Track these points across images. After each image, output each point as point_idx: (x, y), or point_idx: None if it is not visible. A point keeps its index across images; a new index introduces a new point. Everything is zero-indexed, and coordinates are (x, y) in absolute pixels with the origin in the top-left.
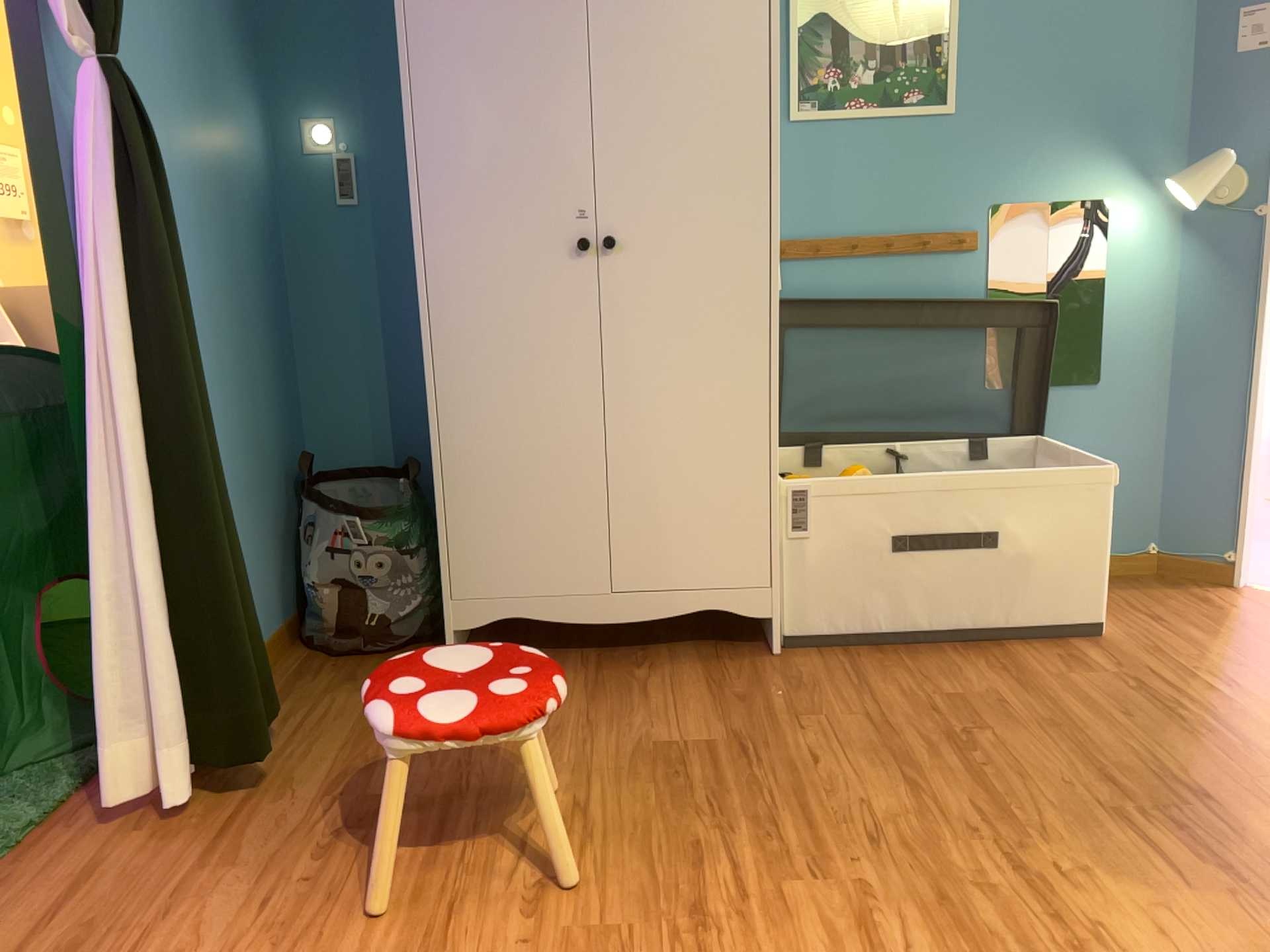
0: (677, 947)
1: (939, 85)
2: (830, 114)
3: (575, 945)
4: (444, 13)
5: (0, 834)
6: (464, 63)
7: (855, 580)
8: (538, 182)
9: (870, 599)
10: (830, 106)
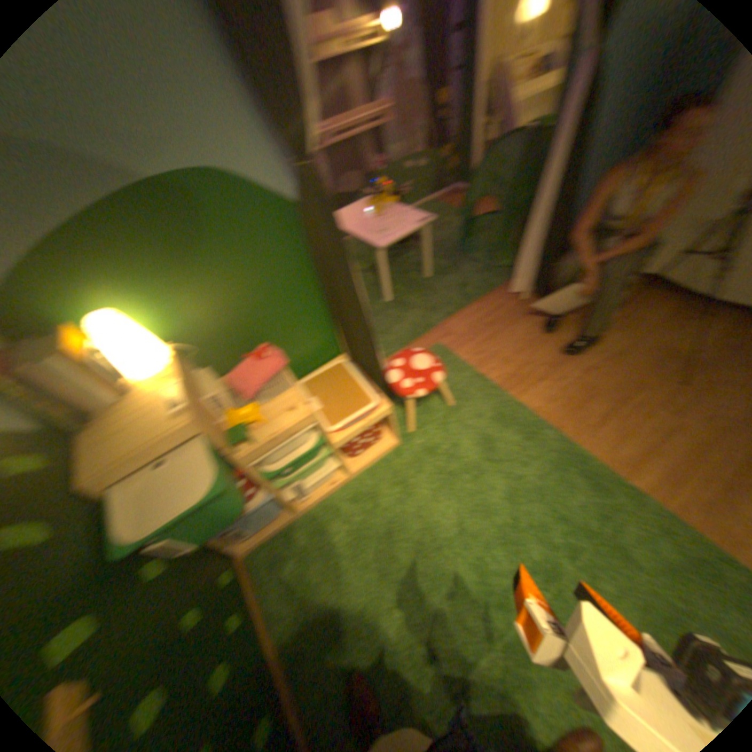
0: (619, 408)
1: None
2: None
3: (594, 391)
4: None
5: (490, 290)
6: None
7: None
8: None
9: None
10: None
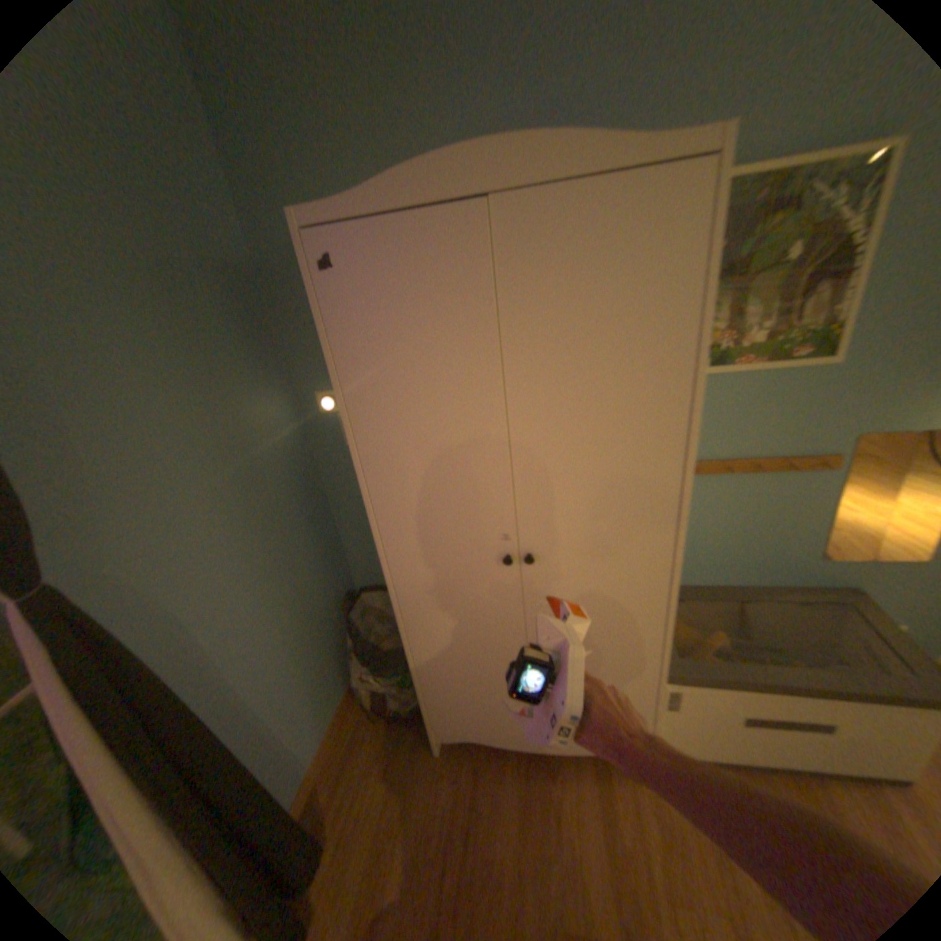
0: None
1: (833, 337)
2: (722, 368)
3: None
4: (378, 385)
5: None
6: (402, 425)
7: (720, 741)
8: (474, 513)
9: (730, 752)
10: (723, 360)
